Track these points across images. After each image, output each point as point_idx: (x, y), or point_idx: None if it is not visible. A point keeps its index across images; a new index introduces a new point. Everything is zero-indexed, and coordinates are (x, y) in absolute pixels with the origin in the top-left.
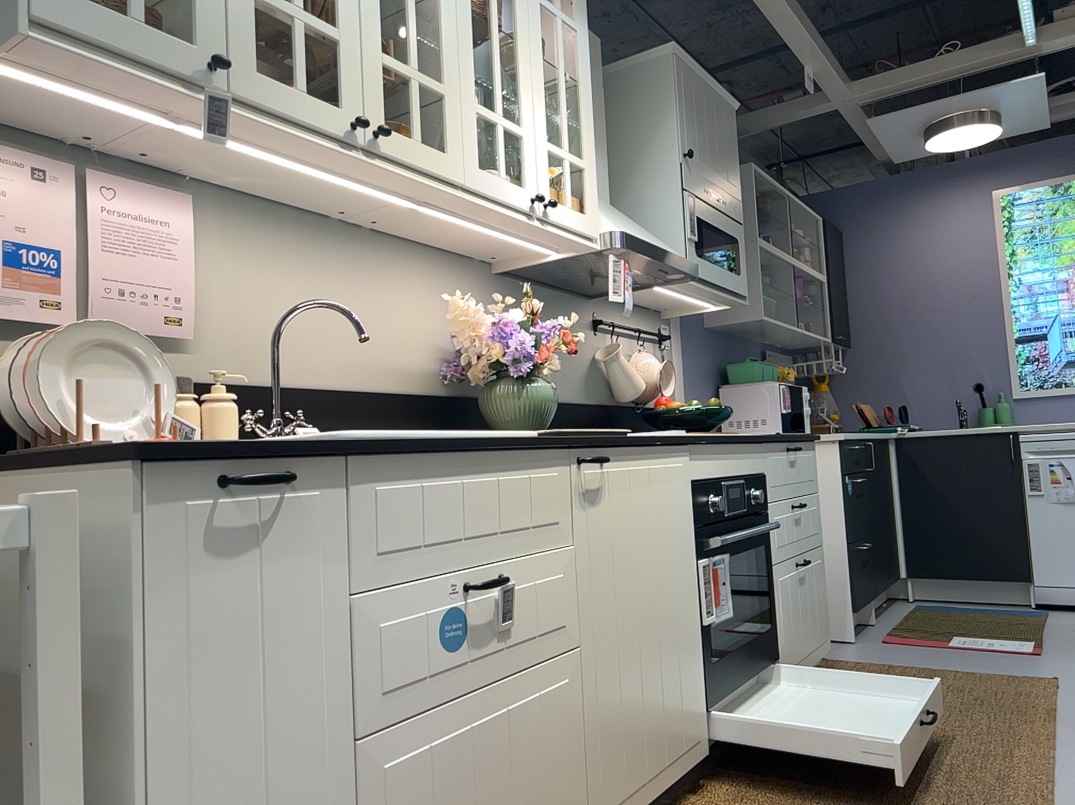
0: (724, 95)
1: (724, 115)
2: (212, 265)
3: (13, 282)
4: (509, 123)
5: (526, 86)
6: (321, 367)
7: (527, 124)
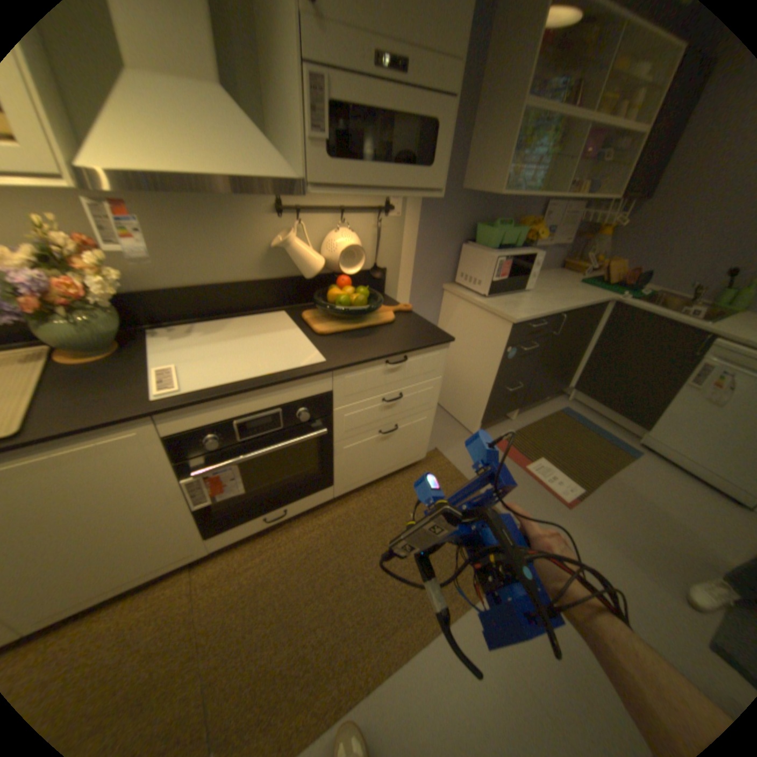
0: None
1: None
2: None
3: None
4: None
5: None
6: None
7: None
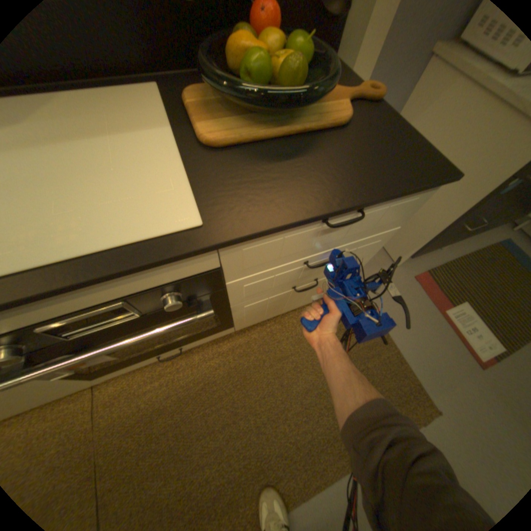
0: None
1: None
2: None
3: None
4: None
5: None
6: None
7: None
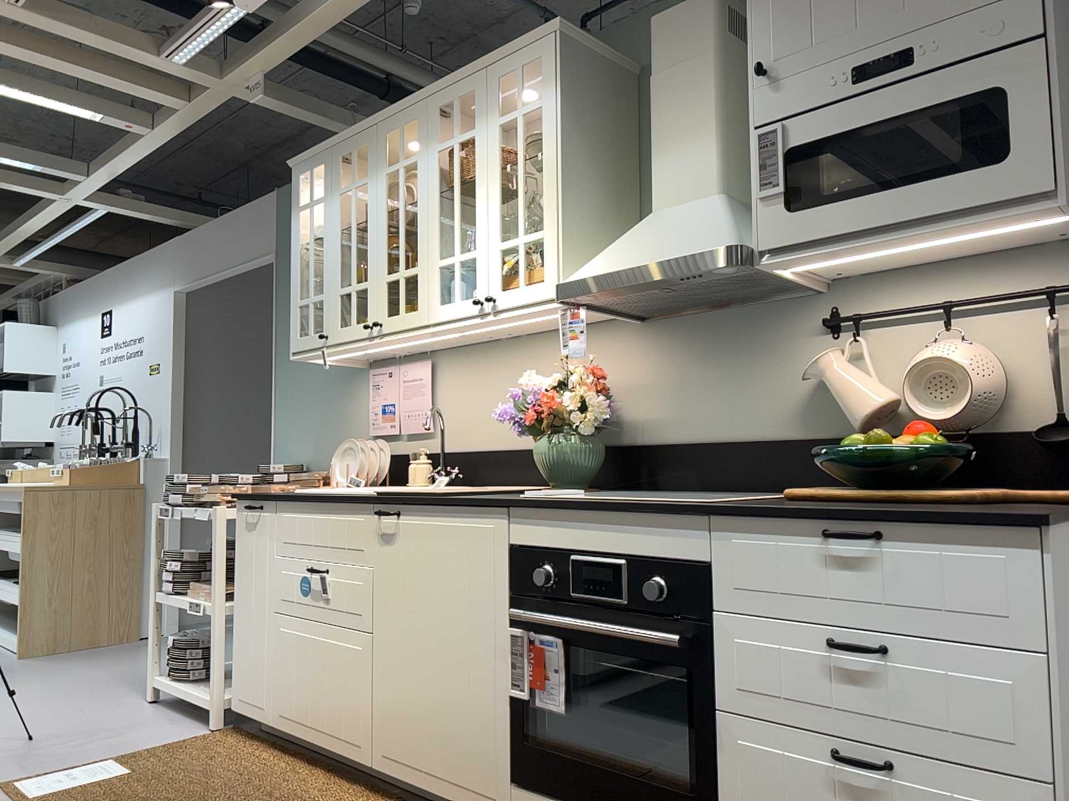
0: None
1: None
2: (444, 390)
3: (382, 419)
4: (463, 253)
5: (479, 213)
6: (492, 436)
7: (479, 243)
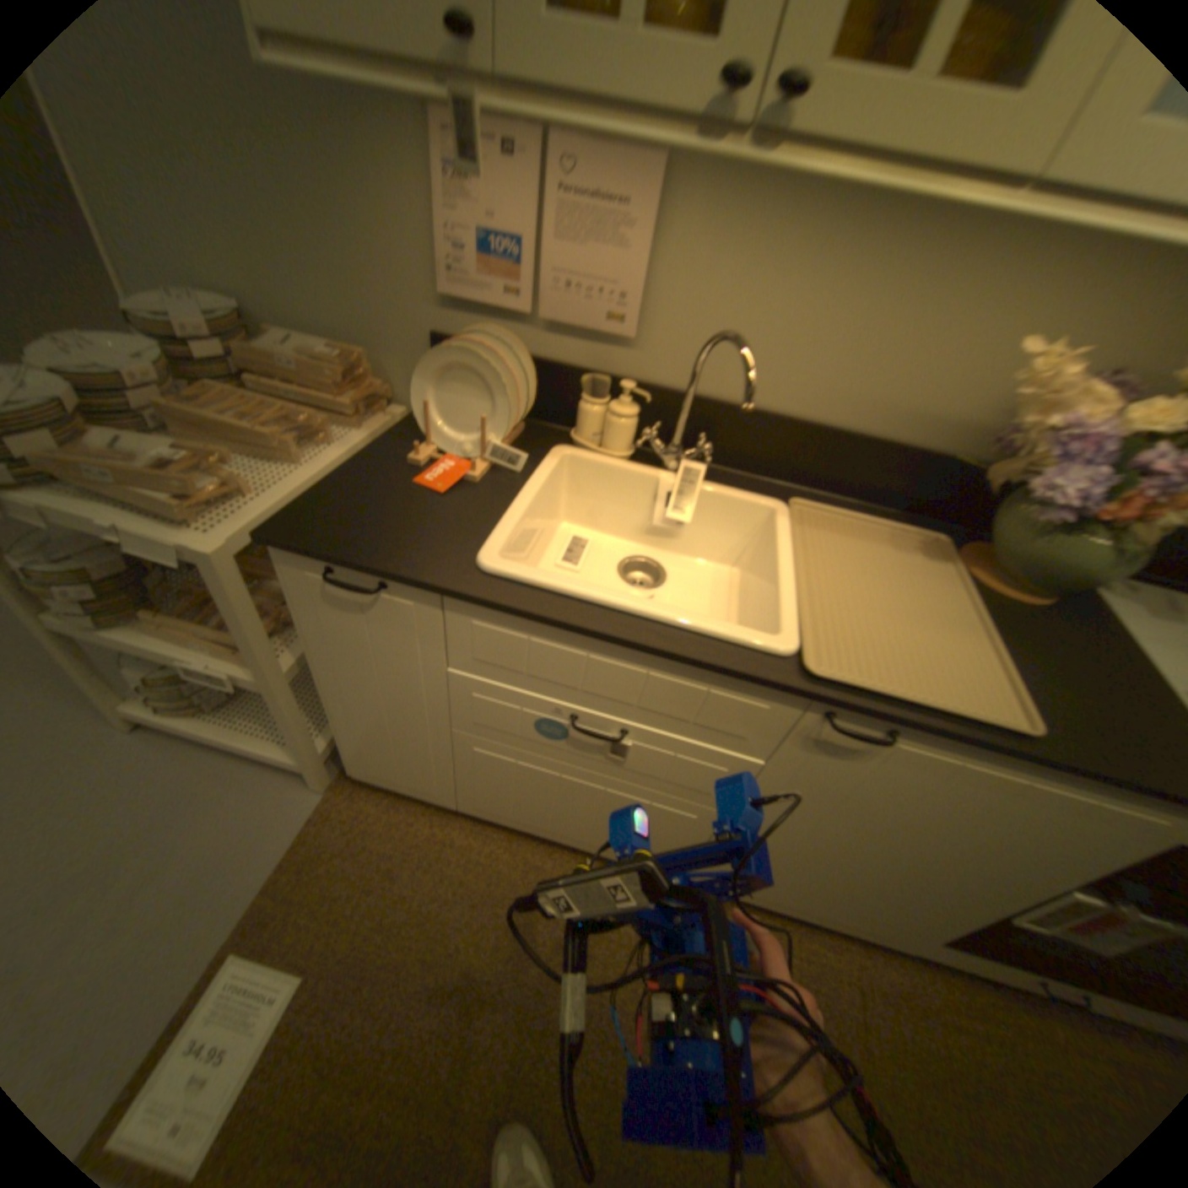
0: None
1: None
2: (684, 246)
3: (485, 267)
4: None
5: None
6: (791, 387)
7: None
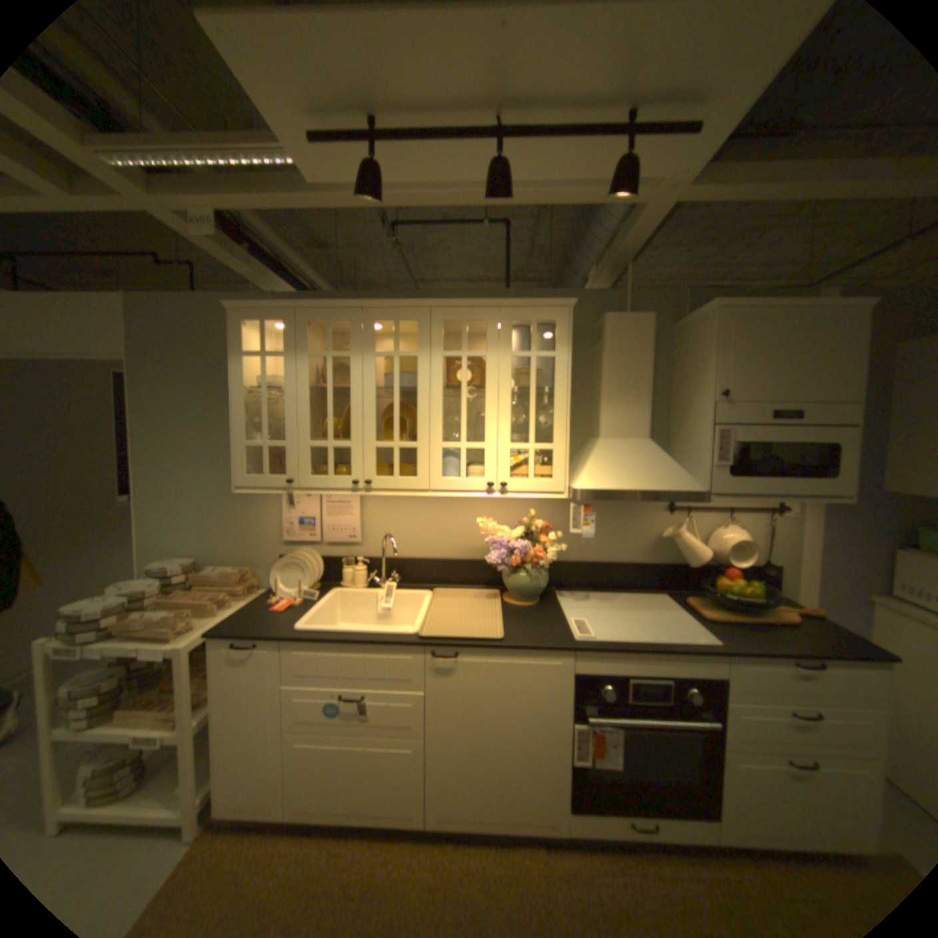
0: (834, 302)
1: (831, 324)
2: (372, 513)
3: (302, 531)
4: (472, 445)
5: (490, 419)
6: (423, 550)
7: (489, 441)
